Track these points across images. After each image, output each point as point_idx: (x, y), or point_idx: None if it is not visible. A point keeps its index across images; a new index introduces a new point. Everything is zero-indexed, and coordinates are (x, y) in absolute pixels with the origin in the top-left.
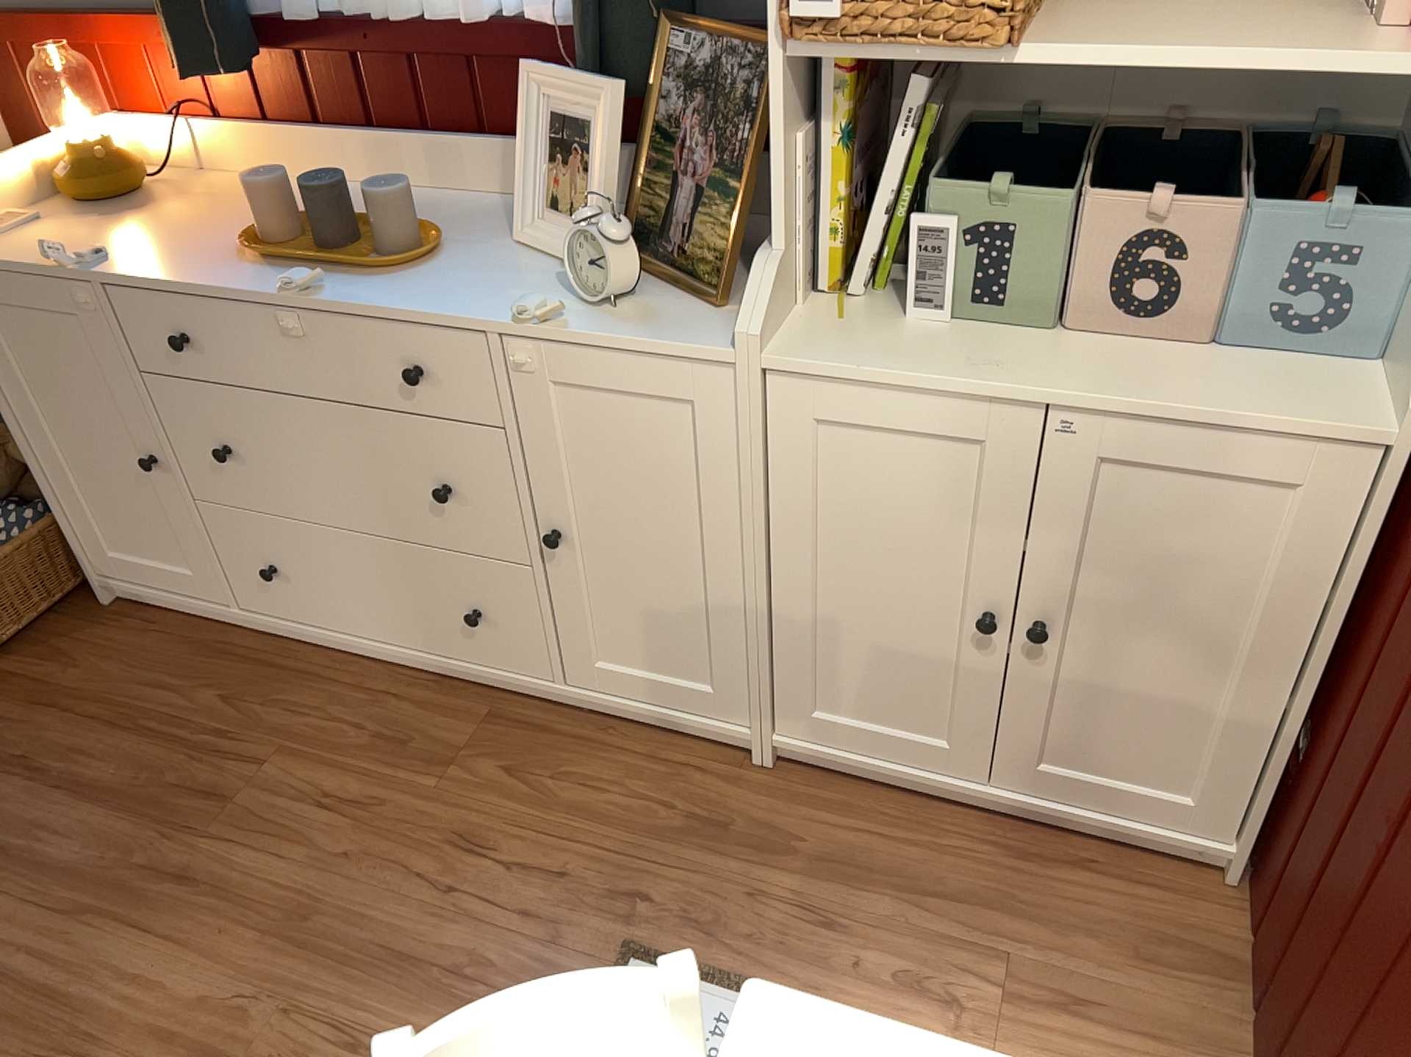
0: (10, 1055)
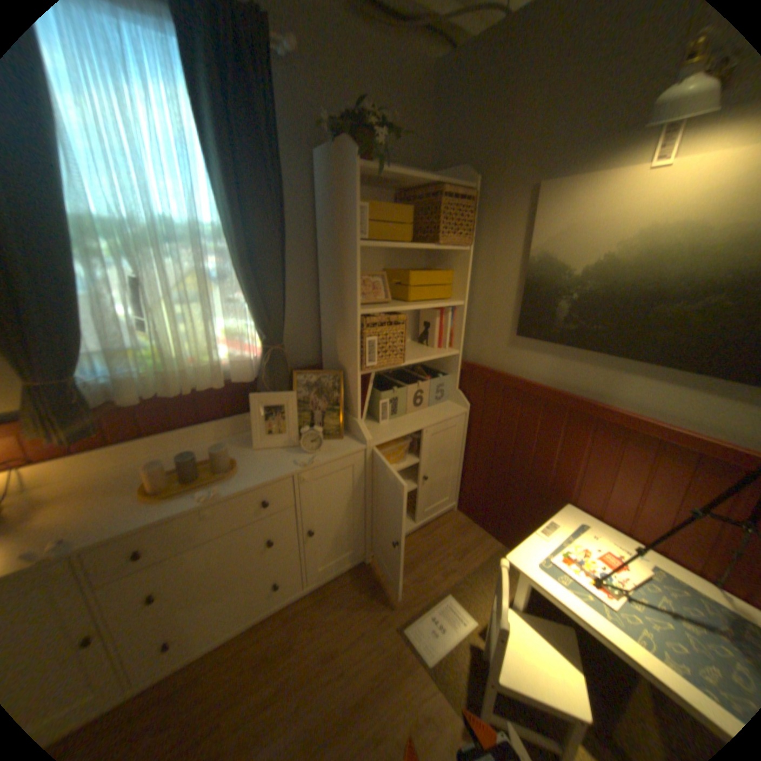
0: None
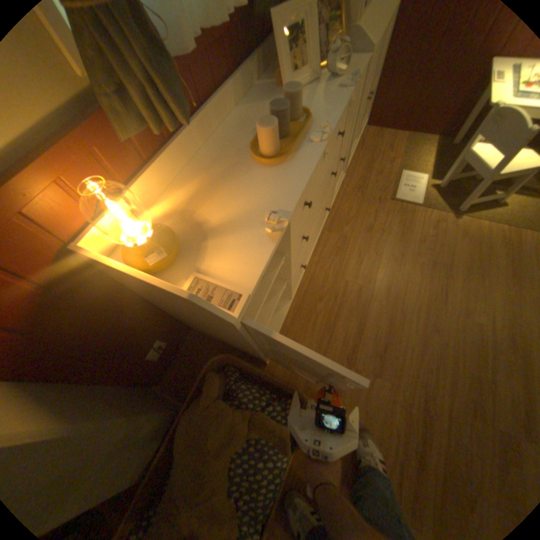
0: (448, 315)
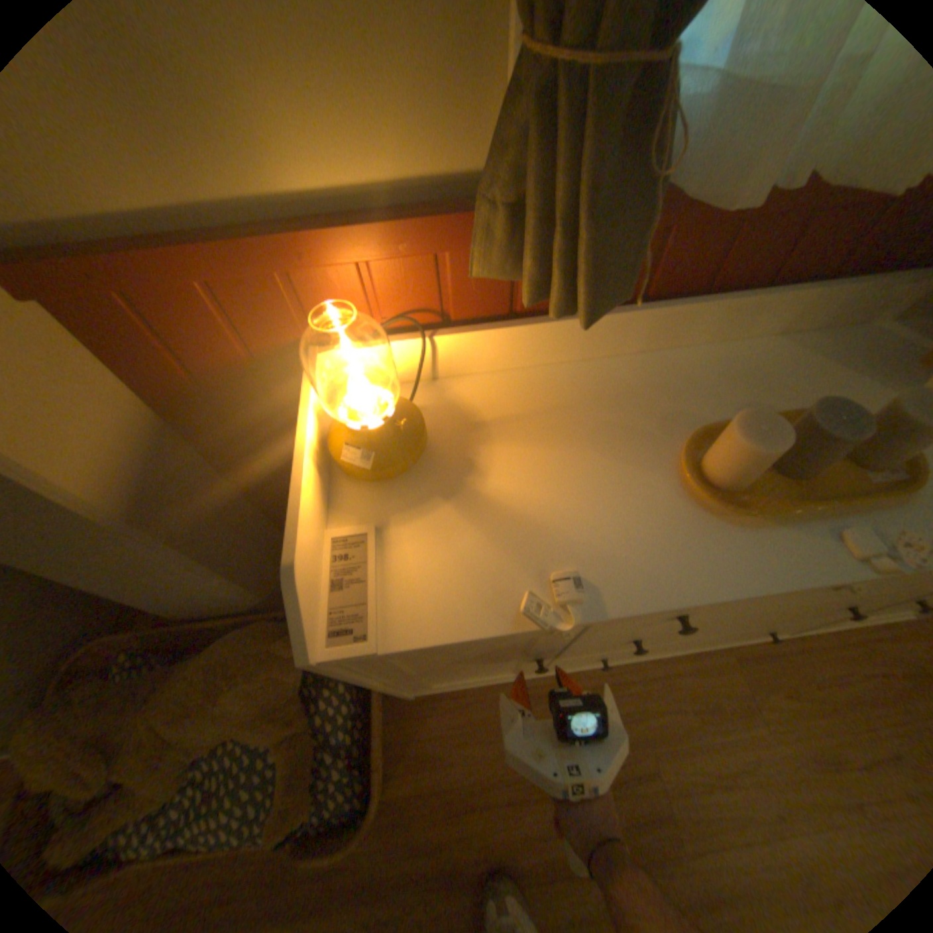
0: None
